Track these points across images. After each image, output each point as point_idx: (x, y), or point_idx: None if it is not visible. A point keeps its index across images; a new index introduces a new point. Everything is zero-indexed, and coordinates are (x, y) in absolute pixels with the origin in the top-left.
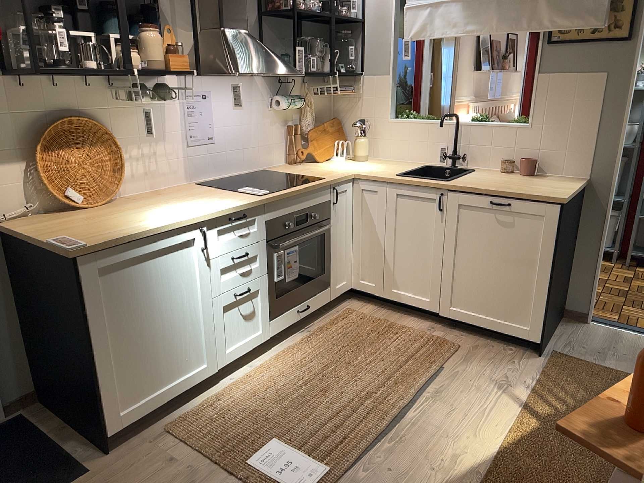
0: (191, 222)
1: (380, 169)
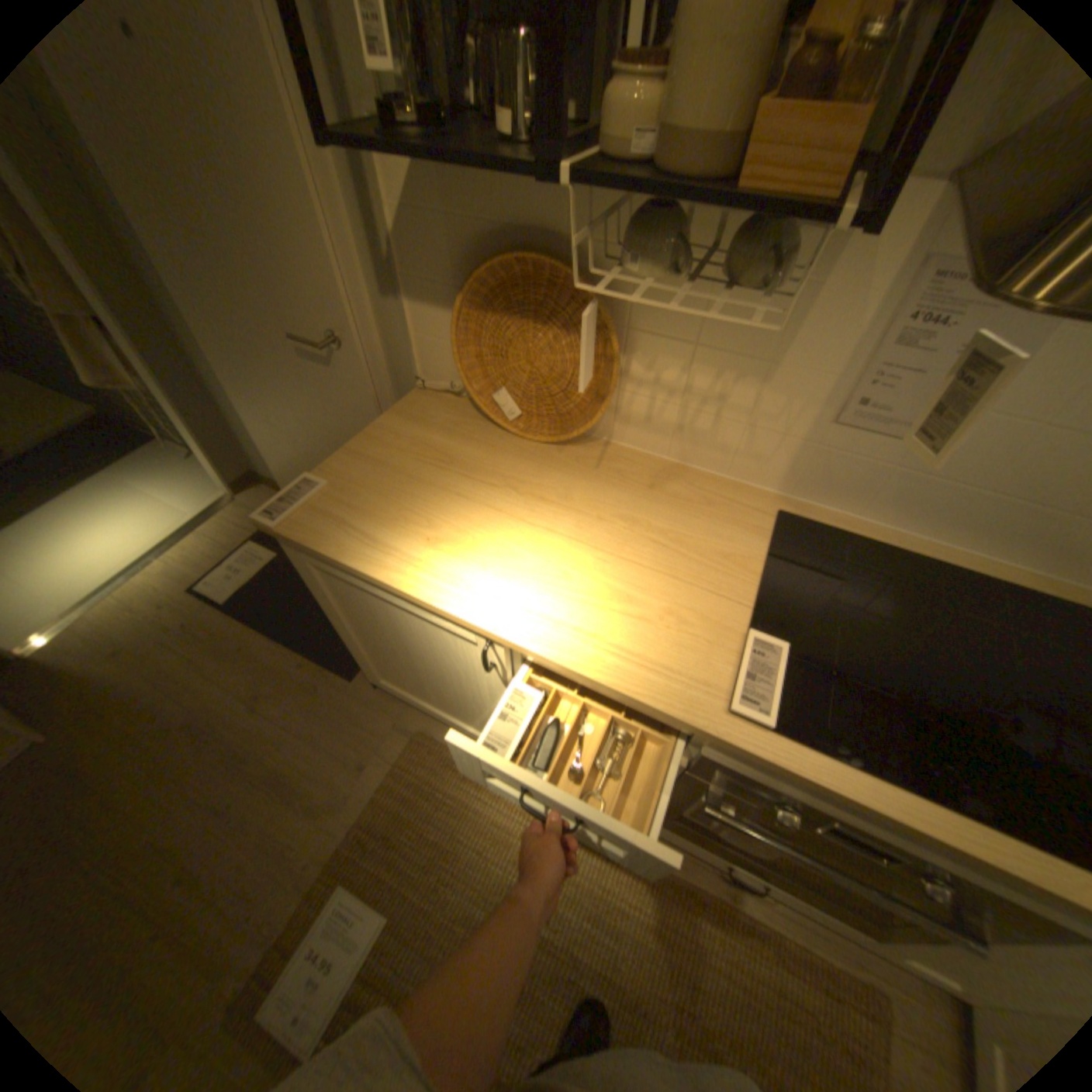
0: (462, 621)
1: None
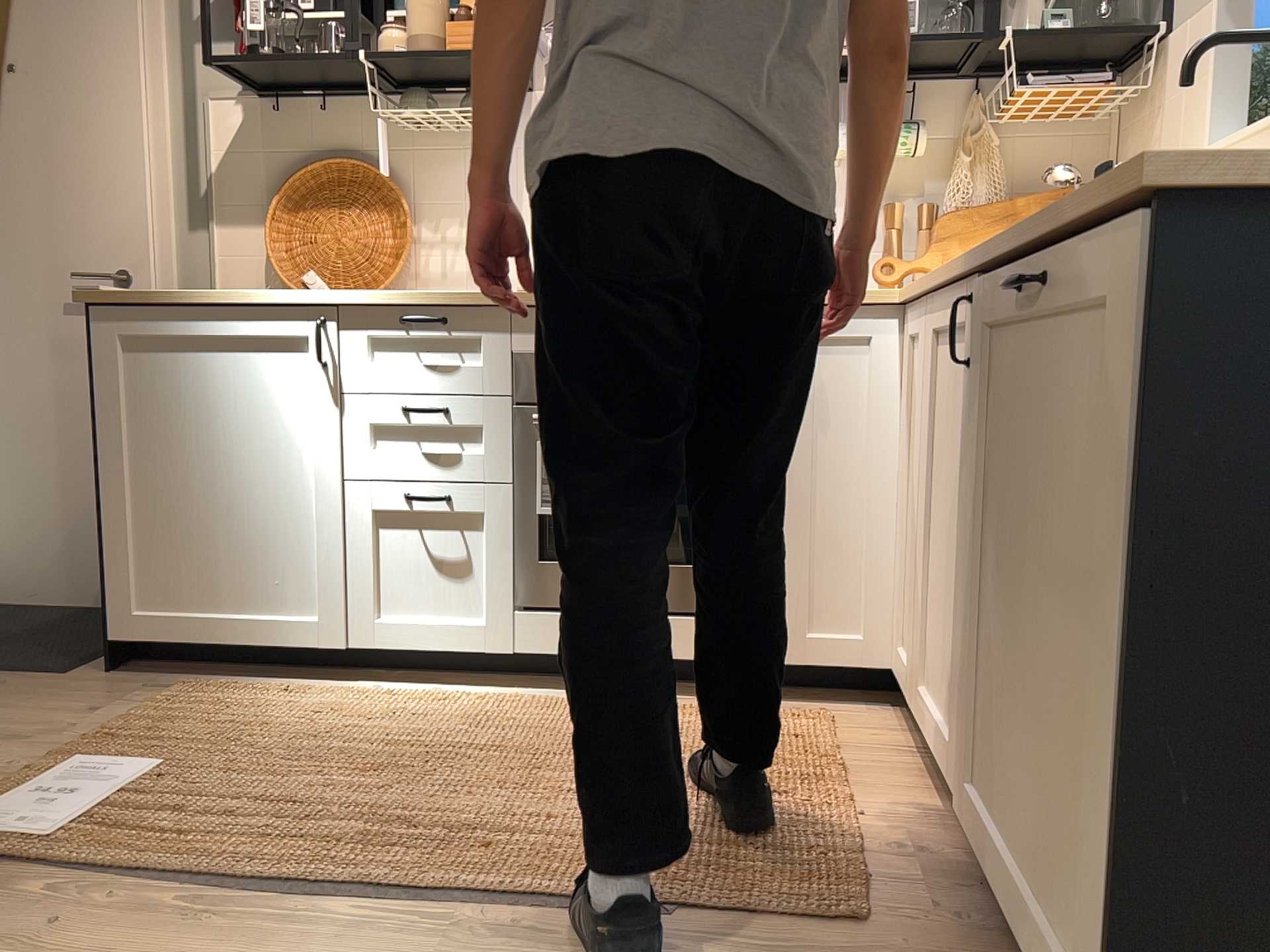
0: (296, 299)
1: None
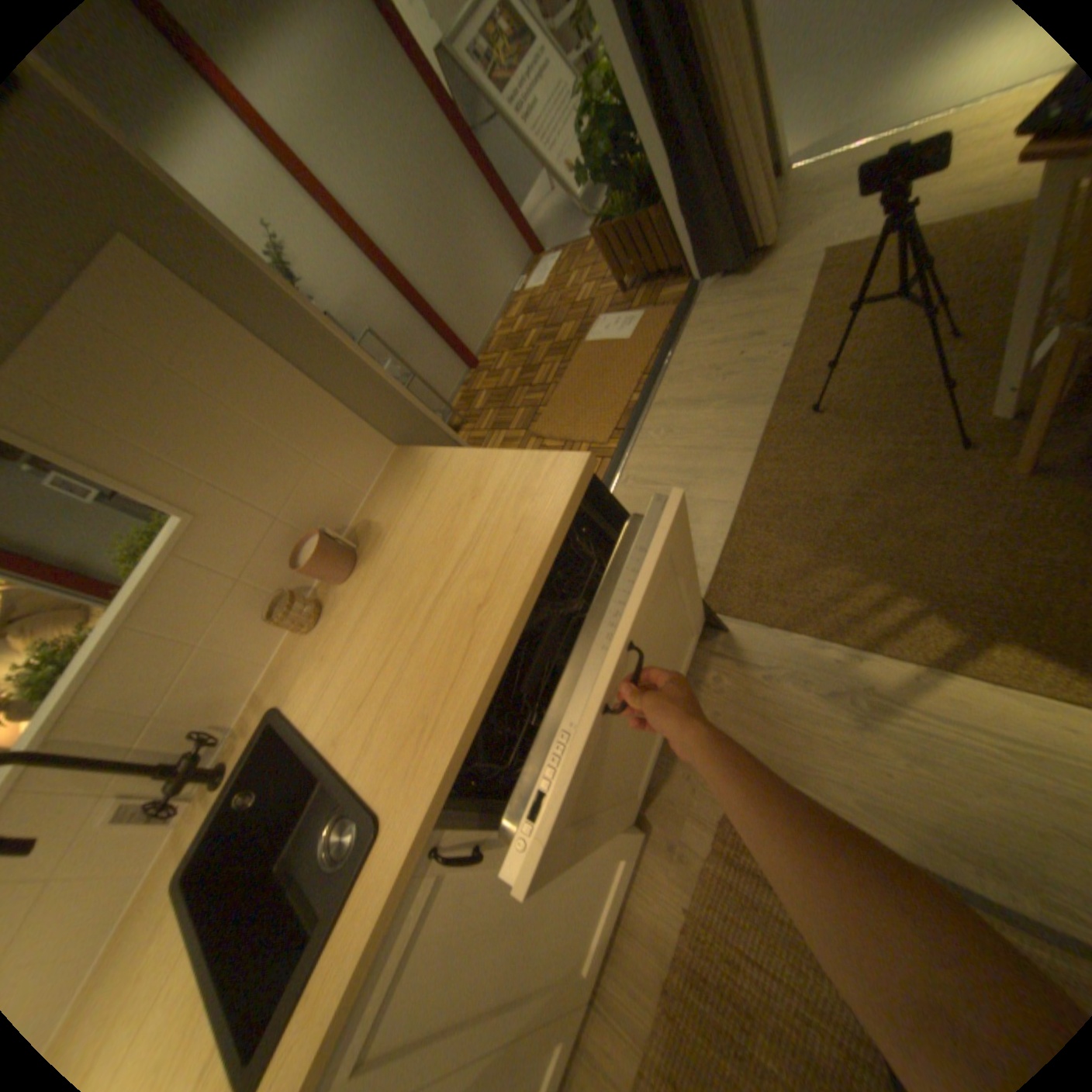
0: None
1: None
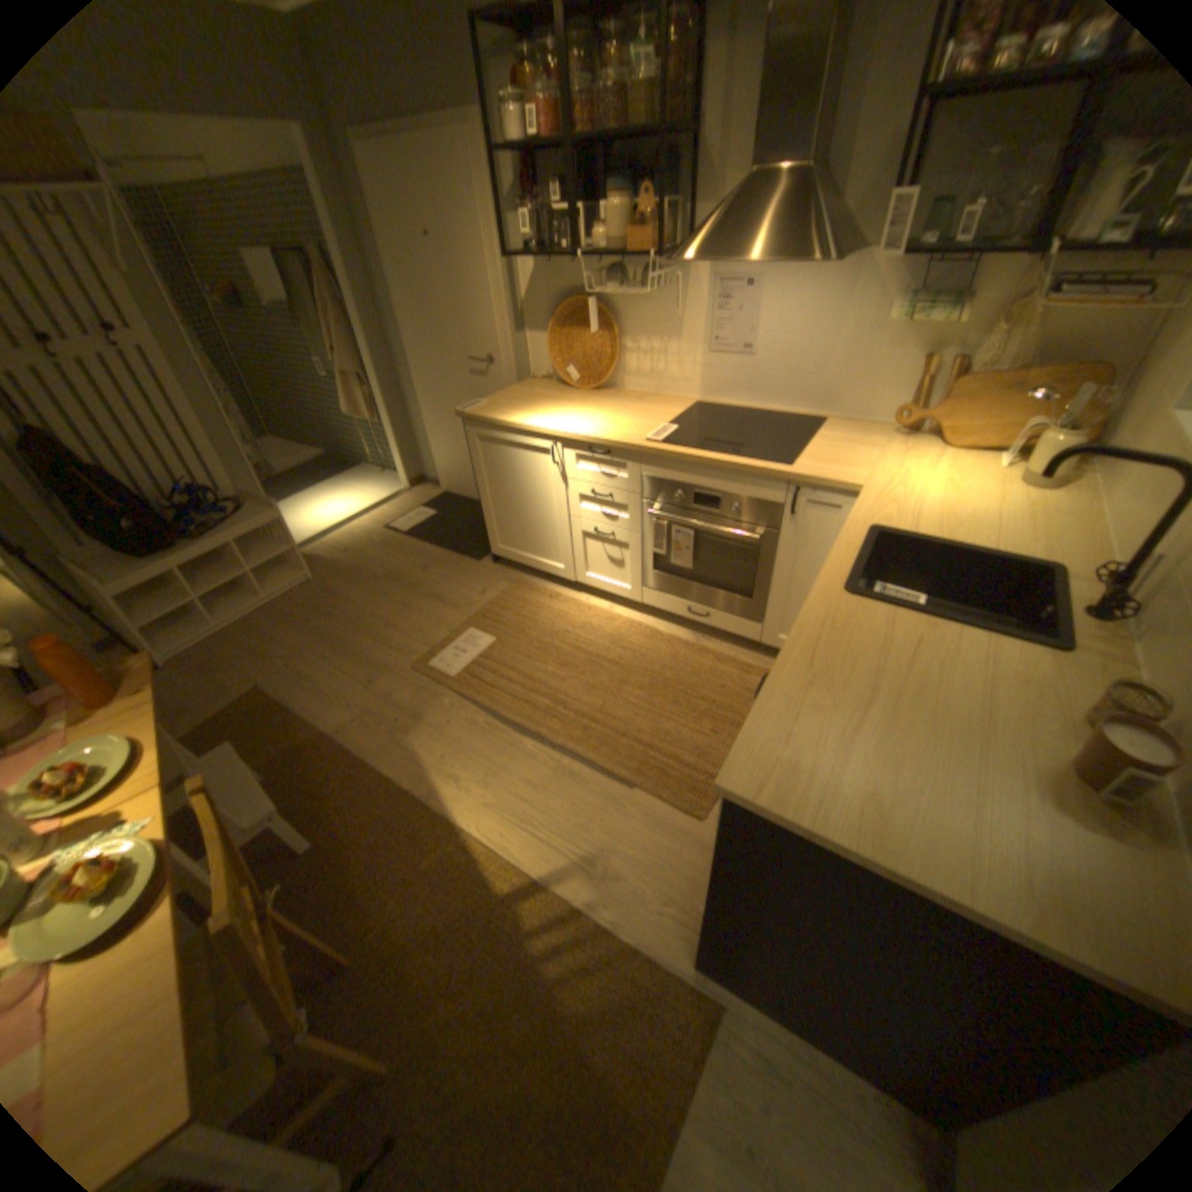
0: (542, 431)
1: (940, 509)
